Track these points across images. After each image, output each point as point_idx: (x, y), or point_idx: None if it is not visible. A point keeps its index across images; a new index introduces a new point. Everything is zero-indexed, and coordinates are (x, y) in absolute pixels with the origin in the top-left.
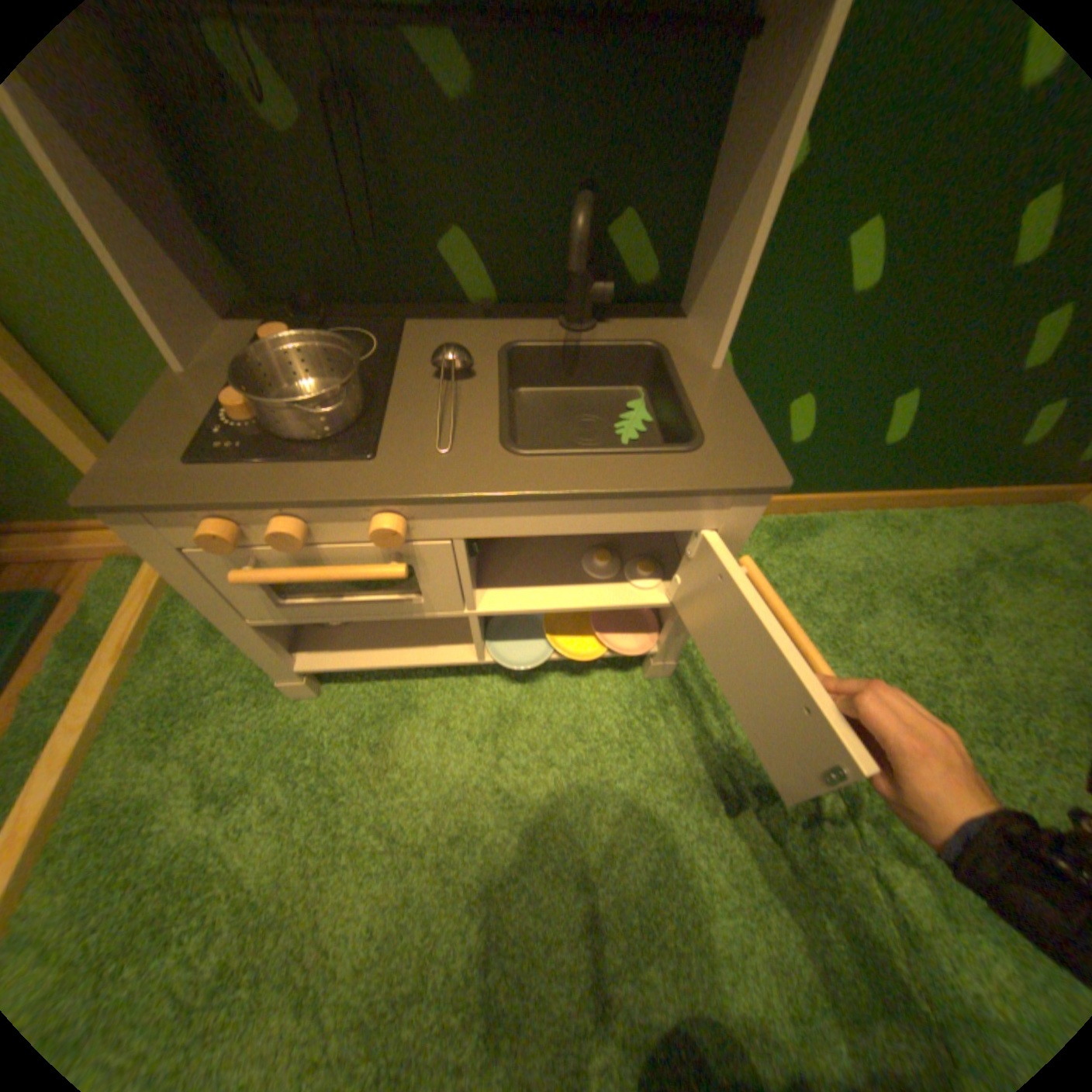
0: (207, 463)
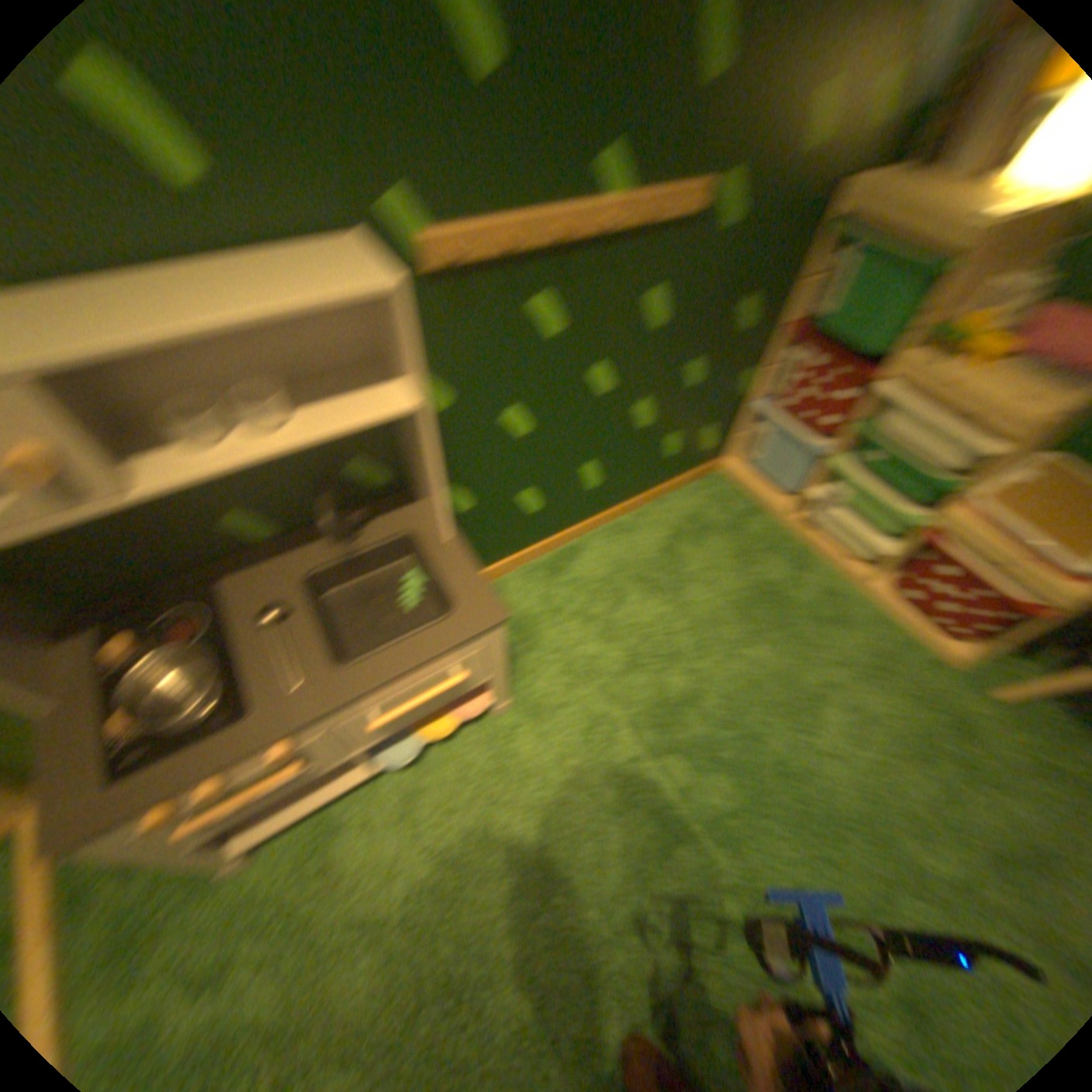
0: (131, 771)
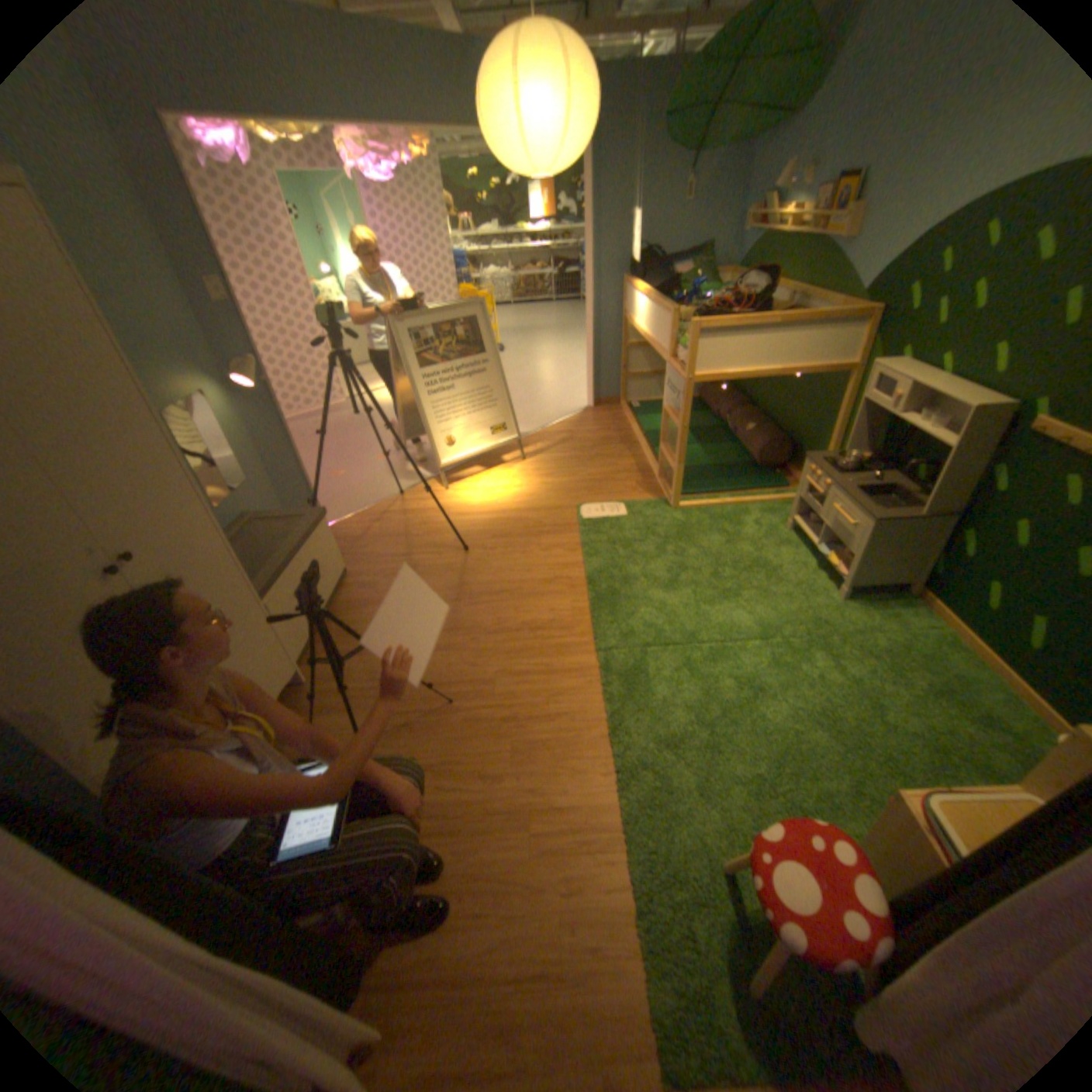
0: (822, 461)
